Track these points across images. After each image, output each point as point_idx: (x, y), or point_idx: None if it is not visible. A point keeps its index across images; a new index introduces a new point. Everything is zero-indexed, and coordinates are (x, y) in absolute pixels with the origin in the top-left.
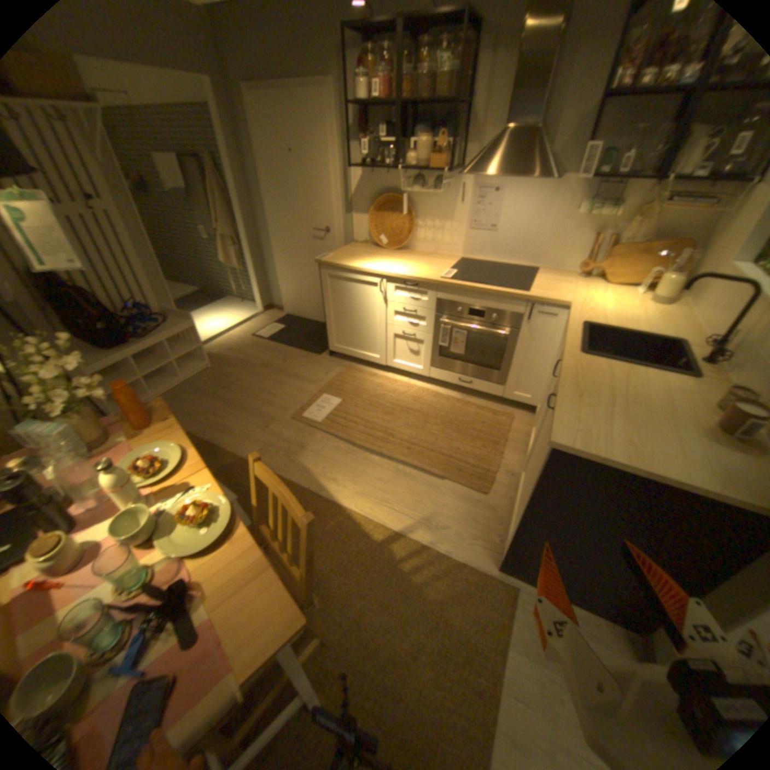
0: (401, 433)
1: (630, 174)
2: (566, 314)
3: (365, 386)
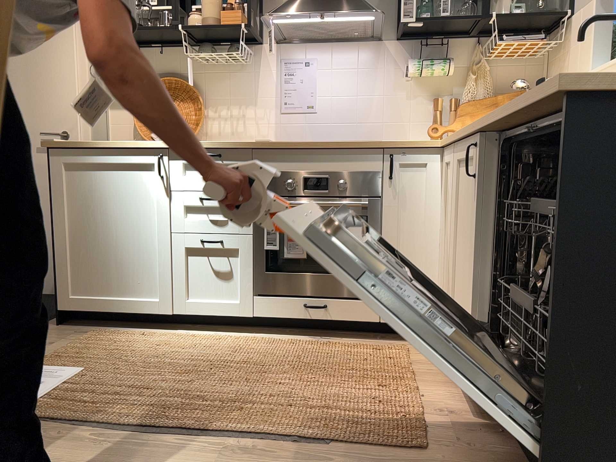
0: (222, 395)
1: (447, 36)
2: (439, 161)
3: (134, 349)
